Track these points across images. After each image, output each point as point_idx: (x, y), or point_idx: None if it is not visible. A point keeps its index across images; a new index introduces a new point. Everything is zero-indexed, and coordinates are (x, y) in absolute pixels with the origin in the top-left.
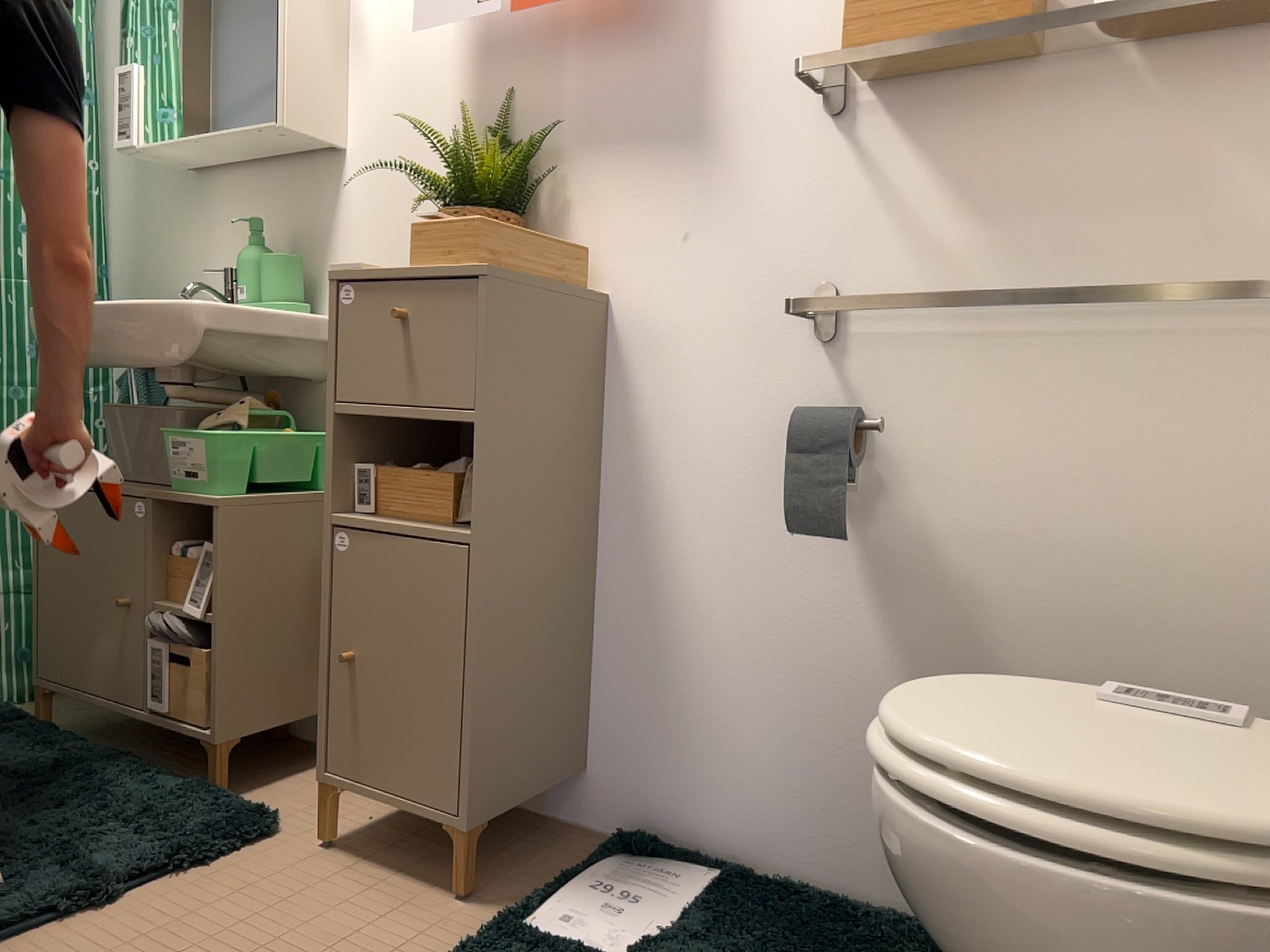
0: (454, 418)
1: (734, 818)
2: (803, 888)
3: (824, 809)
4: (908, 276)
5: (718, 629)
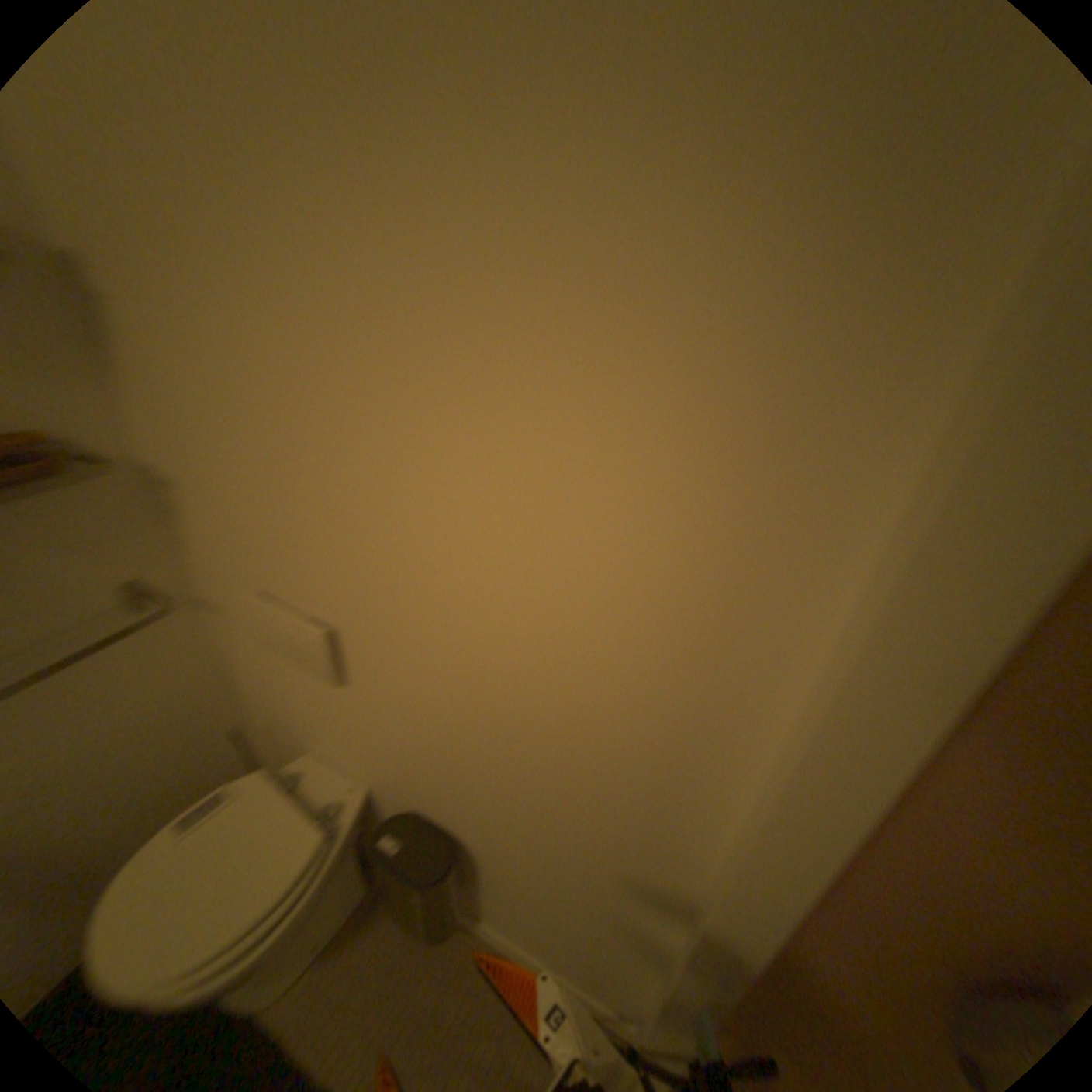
0: None
1: None
2: None
3: None
4: None
5: None
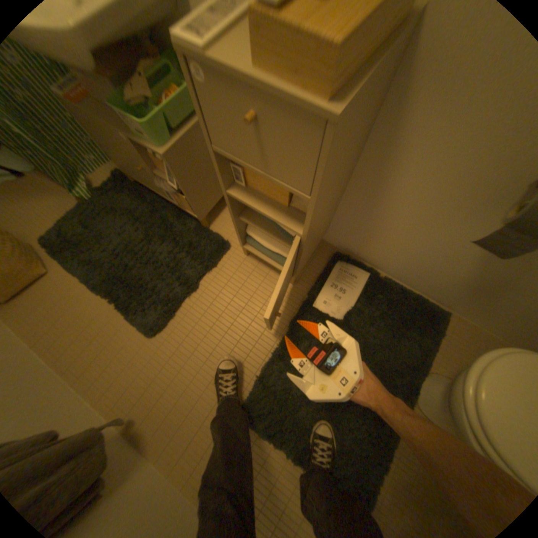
0: (298, 192)
1: (379, 260)
2: (396, 284)
3: (414, 272)
4: None
5: (401, 224)
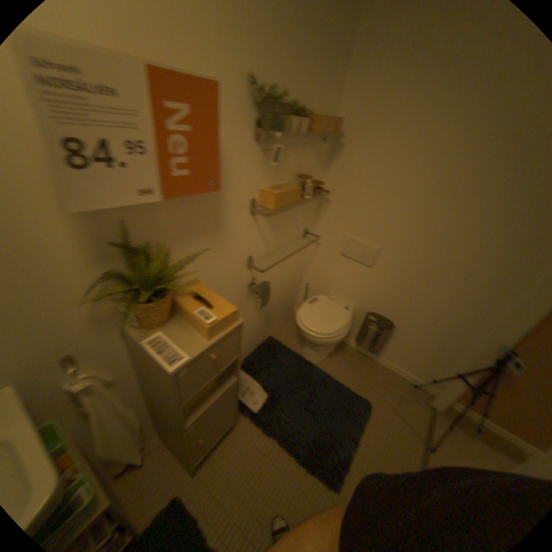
0: (233, 362)
1: None
2: (250, 357)
3: (248, 344)
4: (264, 249)
5: None
